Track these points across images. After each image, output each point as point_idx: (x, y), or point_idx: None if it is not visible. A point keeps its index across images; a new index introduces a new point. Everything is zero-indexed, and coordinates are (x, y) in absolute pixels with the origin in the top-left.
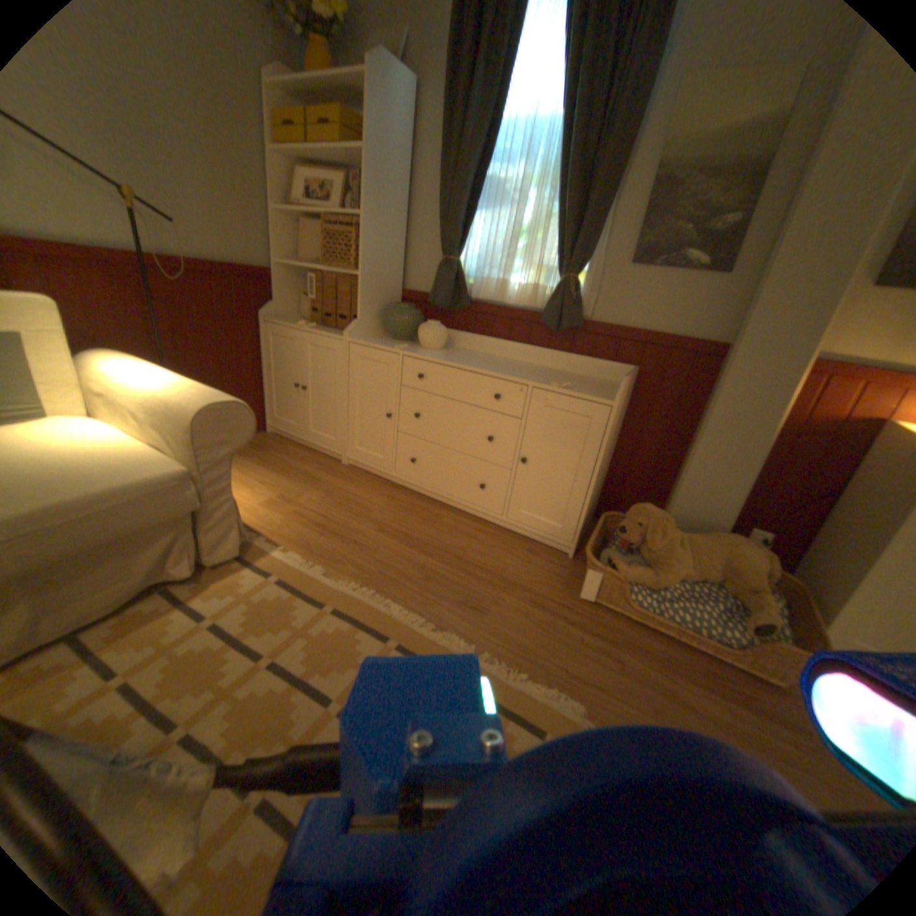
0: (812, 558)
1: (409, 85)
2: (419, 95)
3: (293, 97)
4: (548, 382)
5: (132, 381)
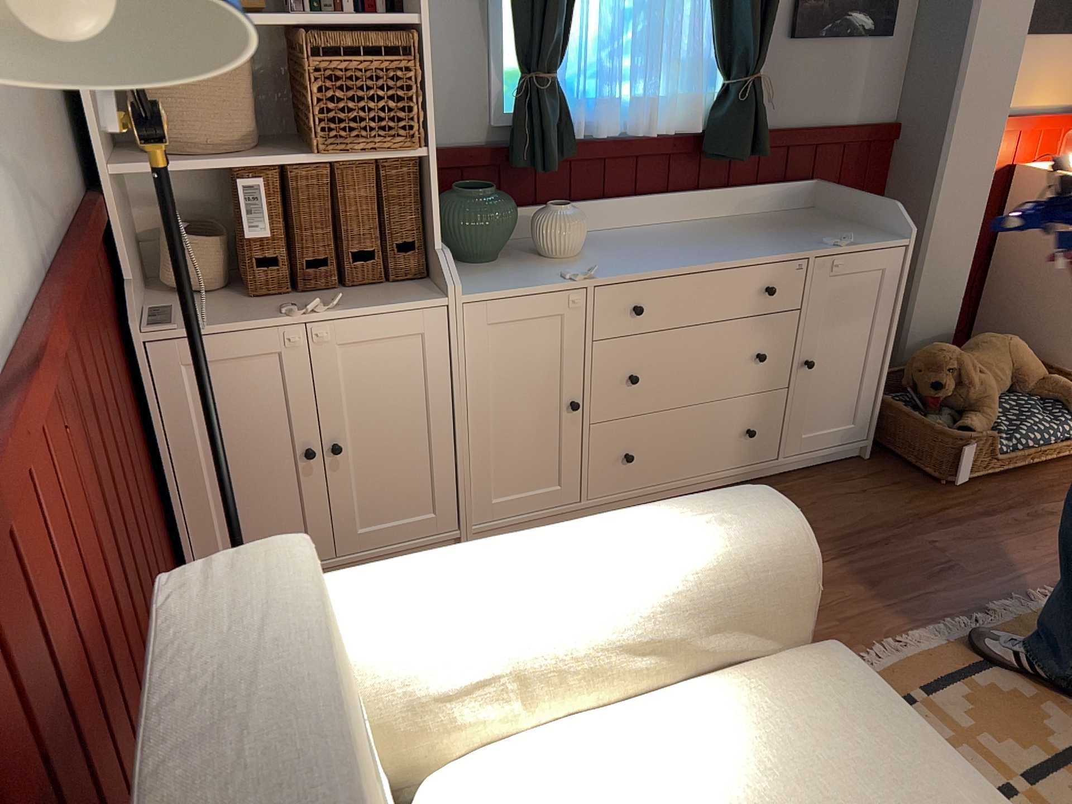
0: (990, 323)
1: None
2: None
3: None
4: (808, 242)
5: (560, 593)
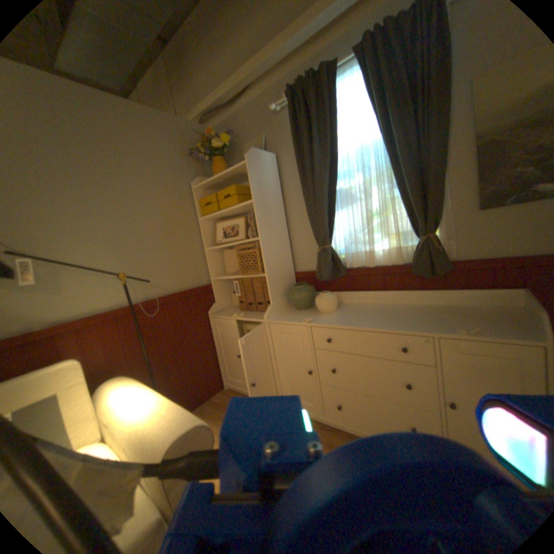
0: None
1: (272, 159)
2: (278, 161)
3: (209, 189)
4: (450, 326)
5: (124, 414)
